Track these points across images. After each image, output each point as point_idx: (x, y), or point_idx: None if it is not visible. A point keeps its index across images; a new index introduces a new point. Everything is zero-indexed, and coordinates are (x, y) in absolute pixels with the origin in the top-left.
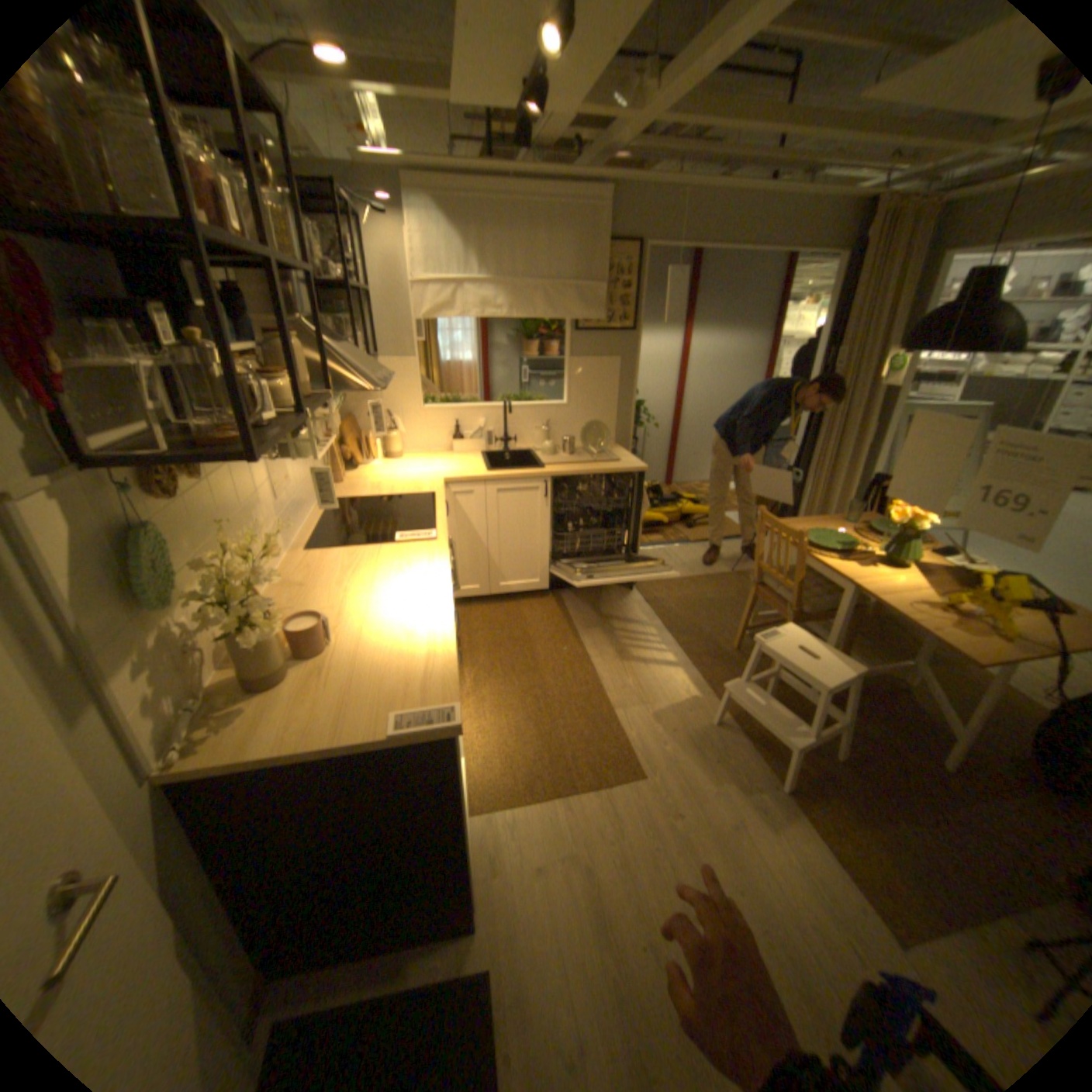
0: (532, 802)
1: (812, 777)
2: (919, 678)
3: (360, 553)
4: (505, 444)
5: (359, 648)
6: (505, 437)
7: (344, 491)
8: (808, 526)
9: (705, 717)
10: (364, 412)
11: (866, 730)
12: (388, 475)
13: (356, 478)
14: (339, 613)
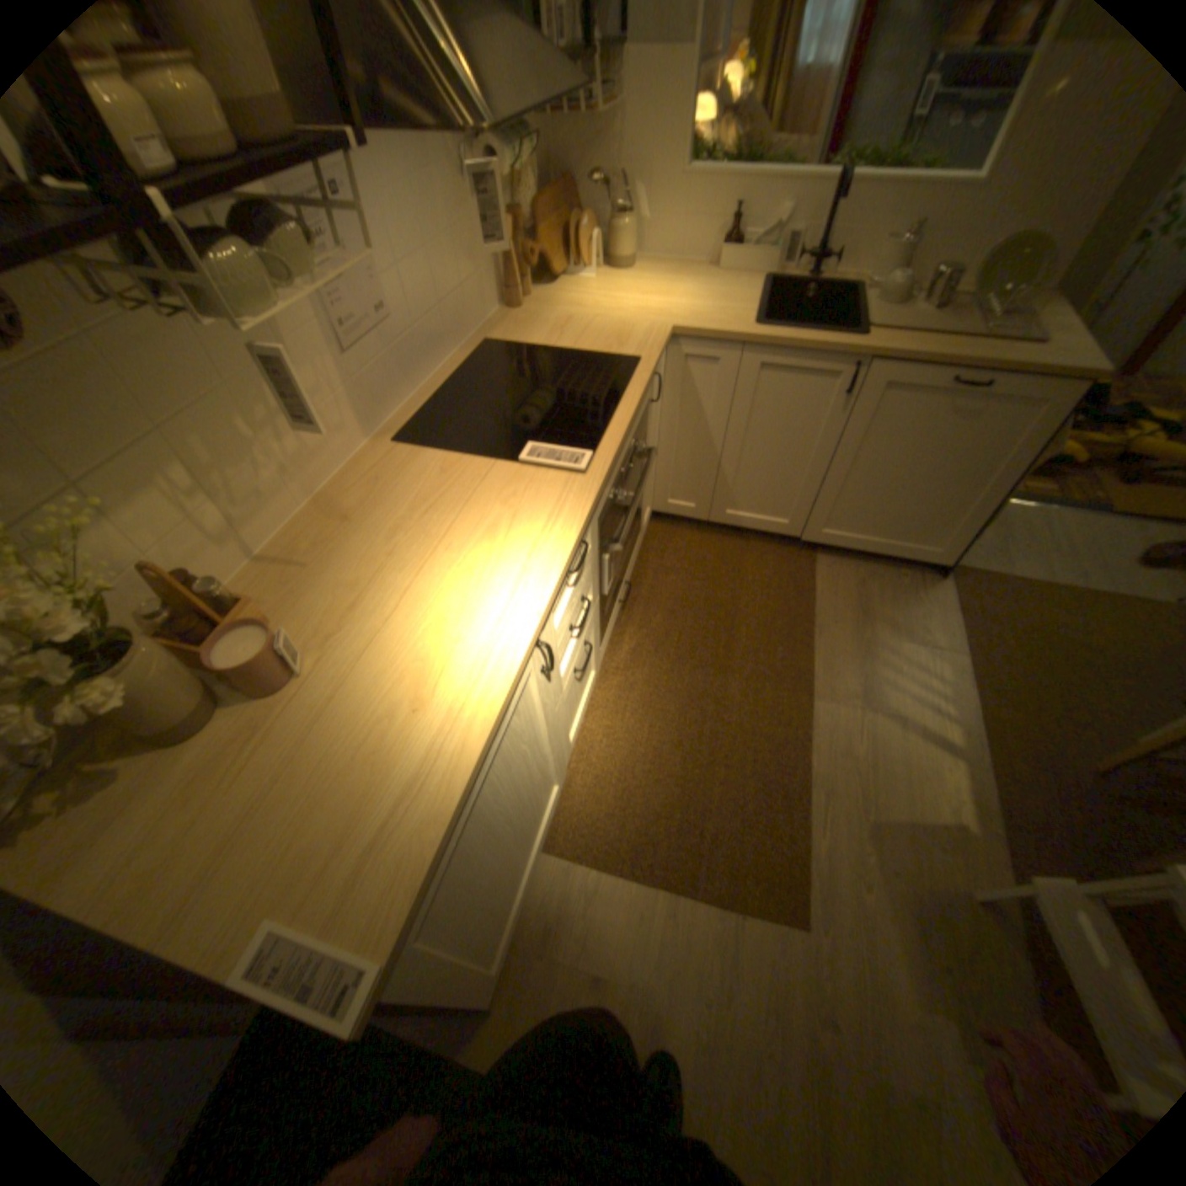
0: (628, 879)
1: None
2: None
3: (458, 470)
4: (819, 261)
5: (328, 705)
6: (824, 246)
7: (513, 326)
8: None
9: (967, 878)
10: (591, 171)
11: None
12: (591, 303)
13: (542, 303)
14: (352, 604)
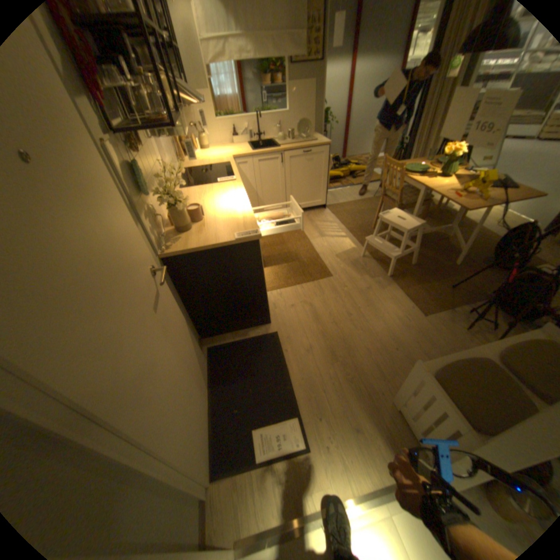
0: (287, 286)
1: (400, 270)
2: (454, 232)
3: (205, 188)
4: (259, 137)
5: (216, 218)
6: (259, 133)
7: (188, 165)
8: (408, 163)
9: (357, 254)
10: (187, 125)
11: (426, 253)
12: (205, 156)
13: (191, 159)
14: (204, 208)
